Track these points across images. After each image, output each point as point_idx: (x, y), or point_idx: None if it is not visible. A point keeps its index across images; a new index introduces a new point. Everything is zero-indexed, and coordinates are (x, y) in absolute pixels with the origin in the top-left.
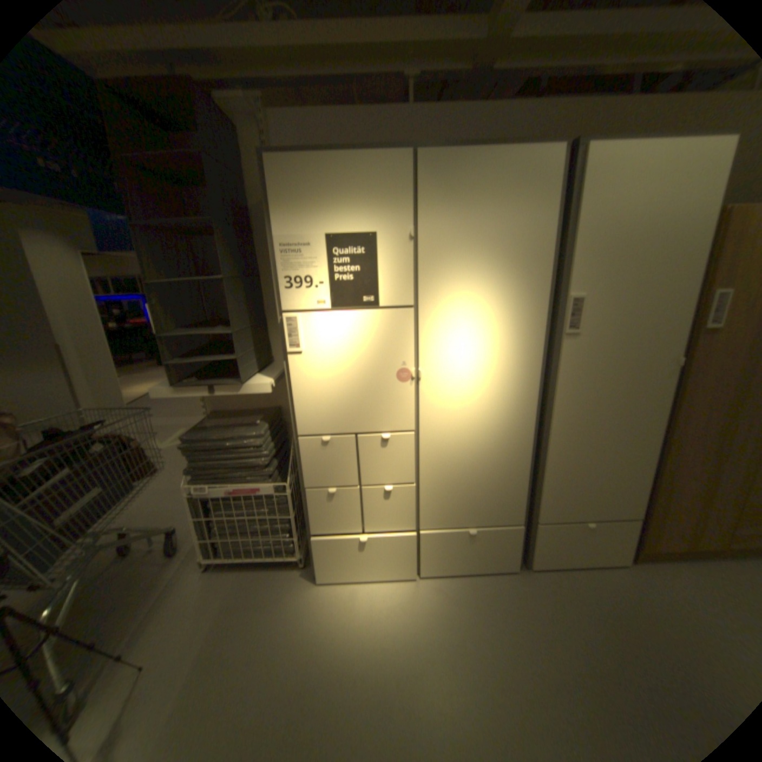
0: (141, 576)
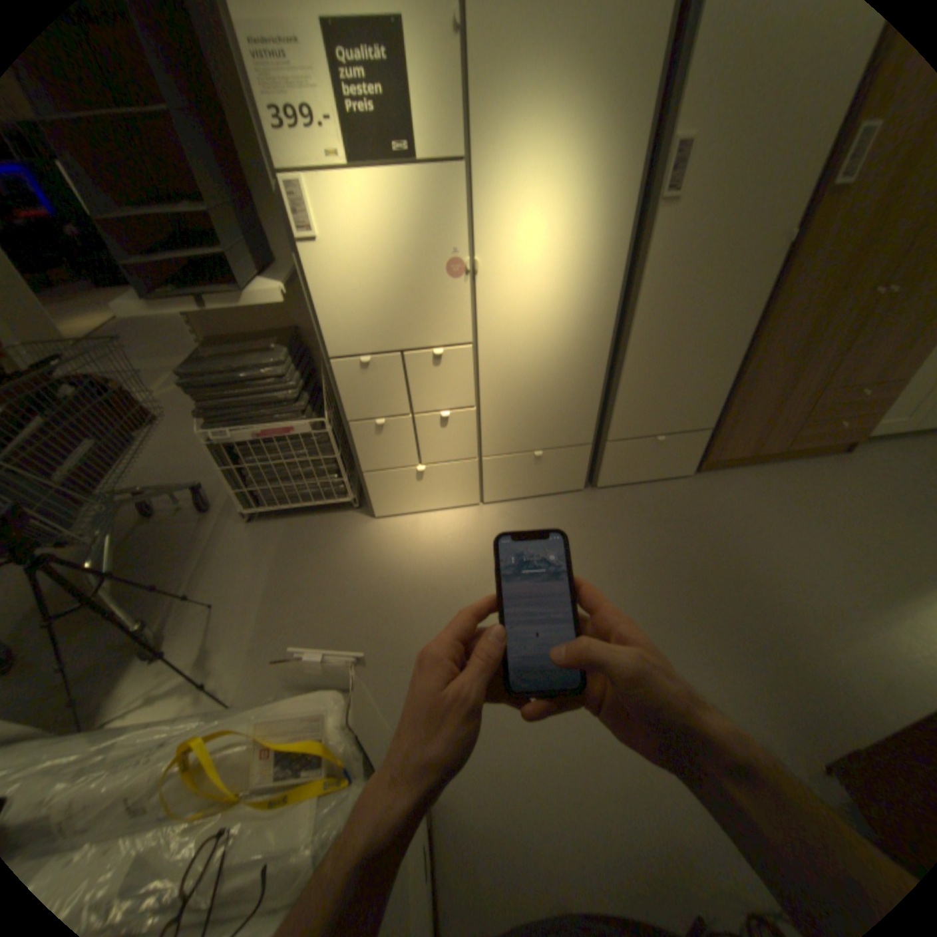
0: (178, 532)
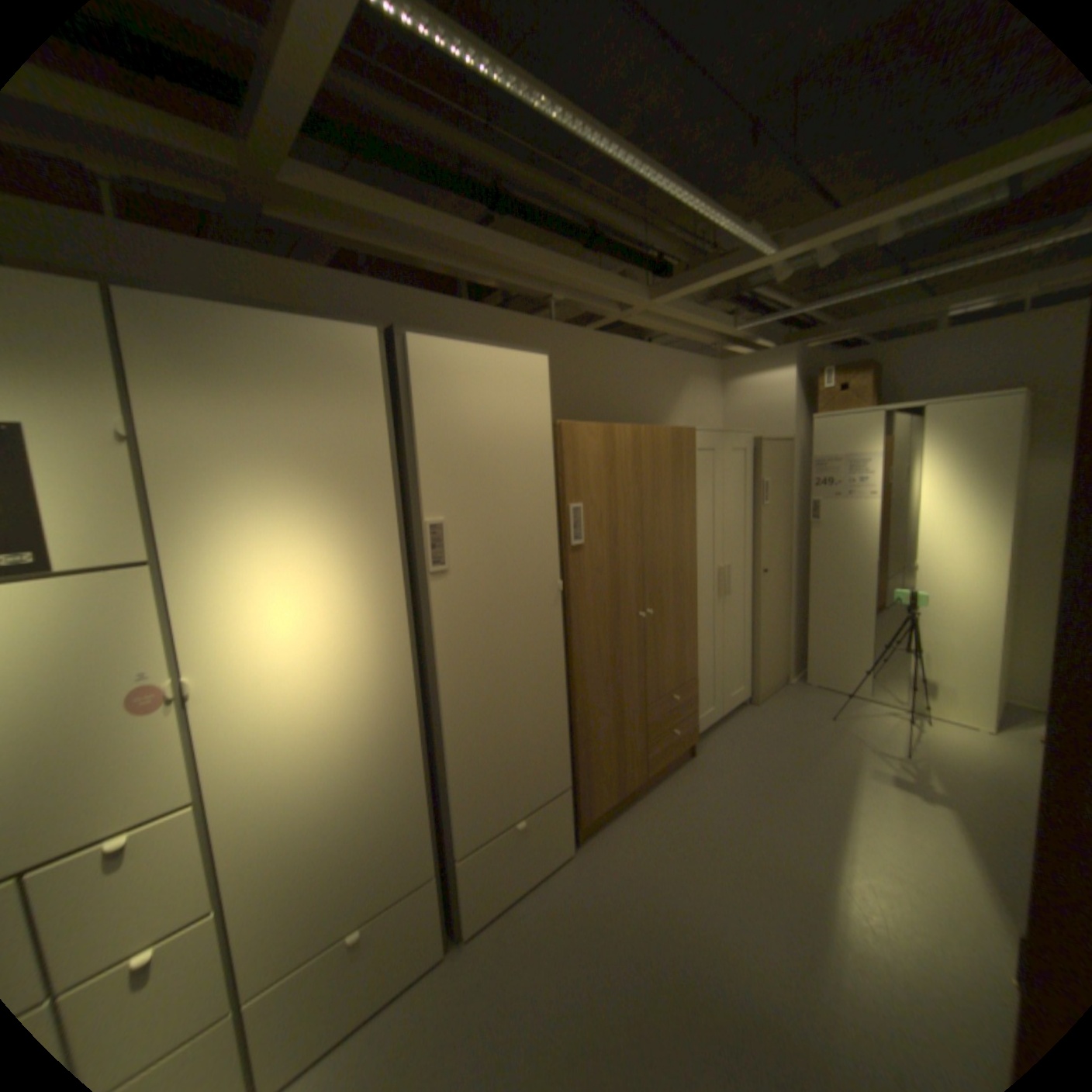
0: None
